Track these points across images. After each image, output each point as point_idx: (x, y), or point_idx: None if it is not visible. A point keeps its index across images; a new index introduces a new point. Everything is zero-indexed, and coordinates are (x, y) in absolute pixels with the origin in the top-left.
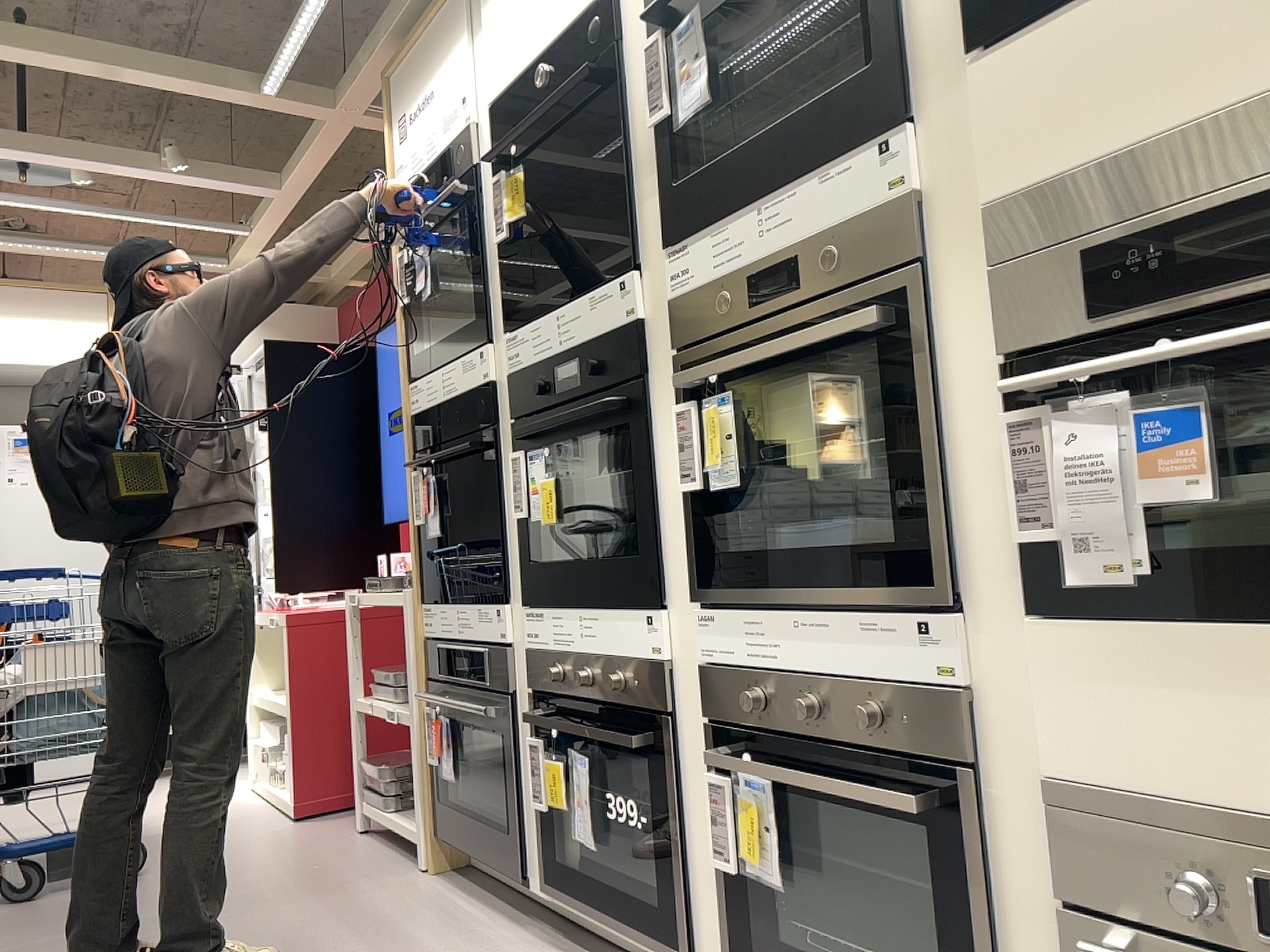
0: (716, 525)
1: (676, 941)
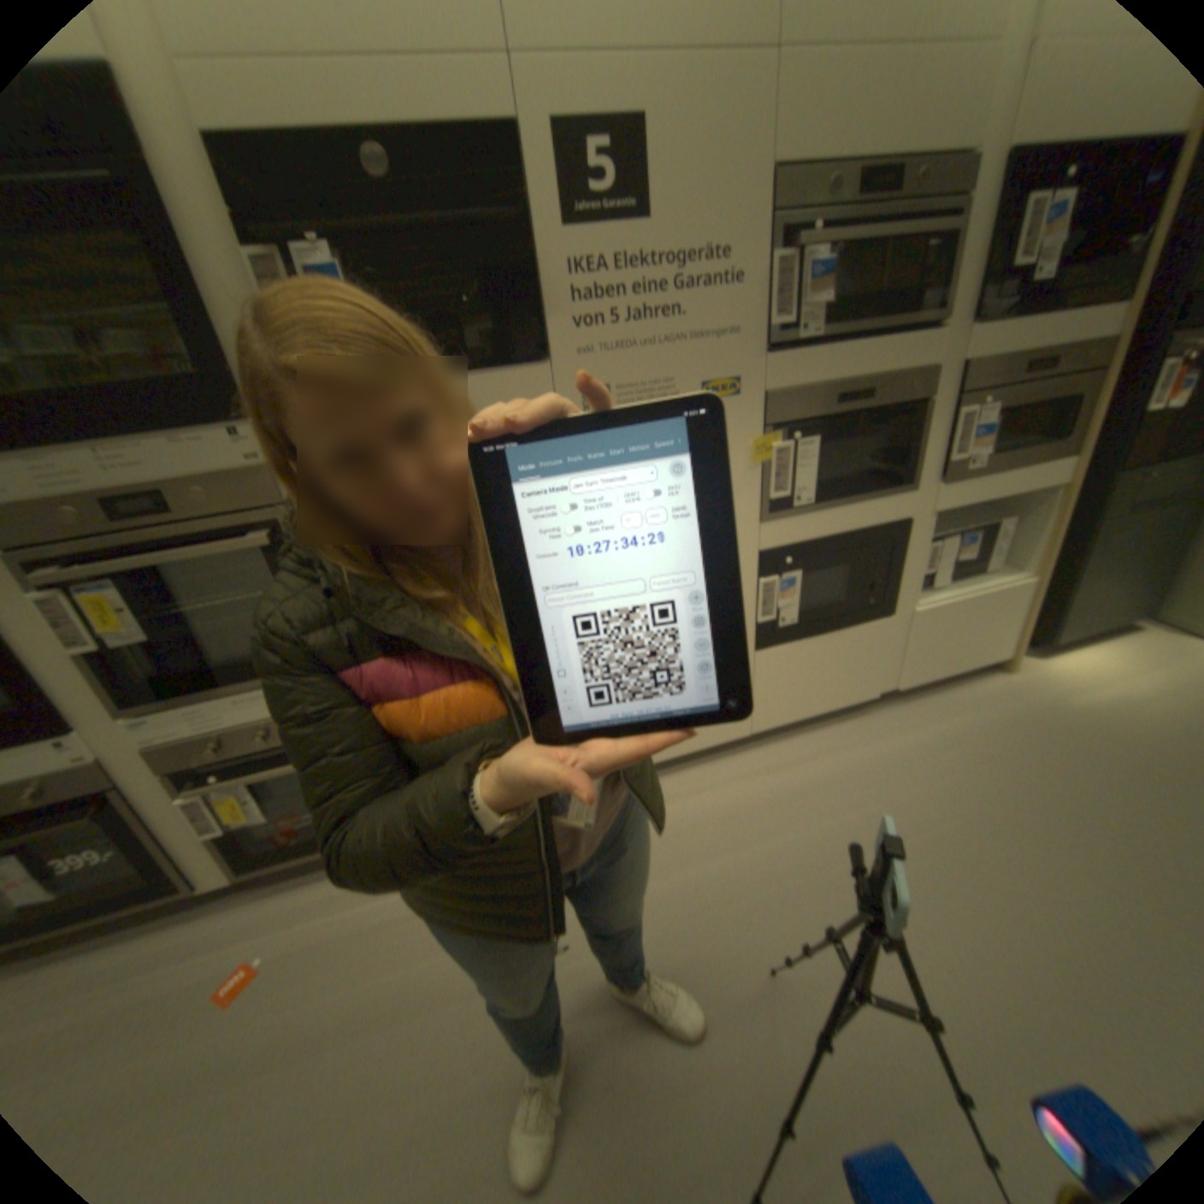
0: (122, 668)
1: (171, 890)
